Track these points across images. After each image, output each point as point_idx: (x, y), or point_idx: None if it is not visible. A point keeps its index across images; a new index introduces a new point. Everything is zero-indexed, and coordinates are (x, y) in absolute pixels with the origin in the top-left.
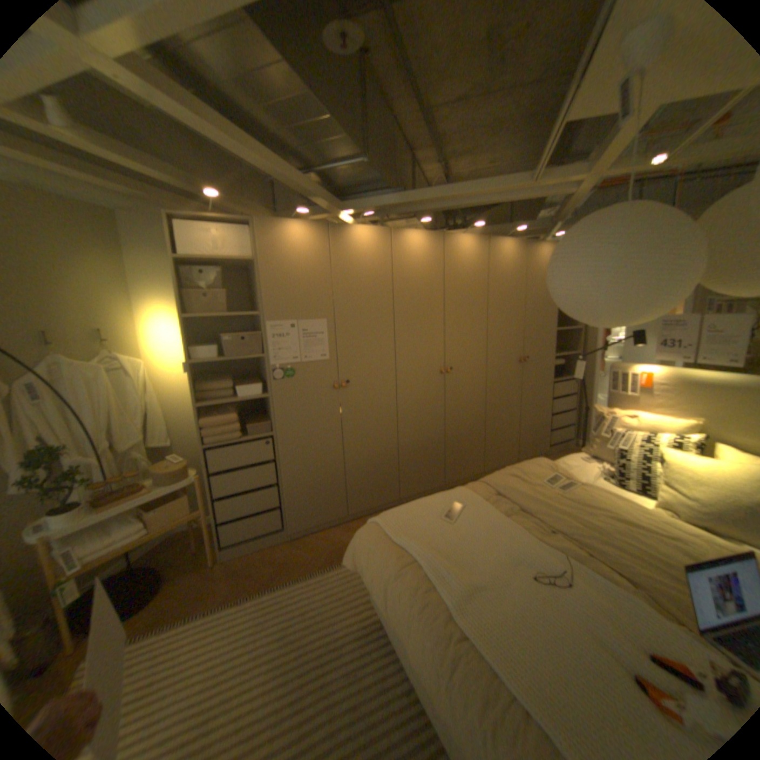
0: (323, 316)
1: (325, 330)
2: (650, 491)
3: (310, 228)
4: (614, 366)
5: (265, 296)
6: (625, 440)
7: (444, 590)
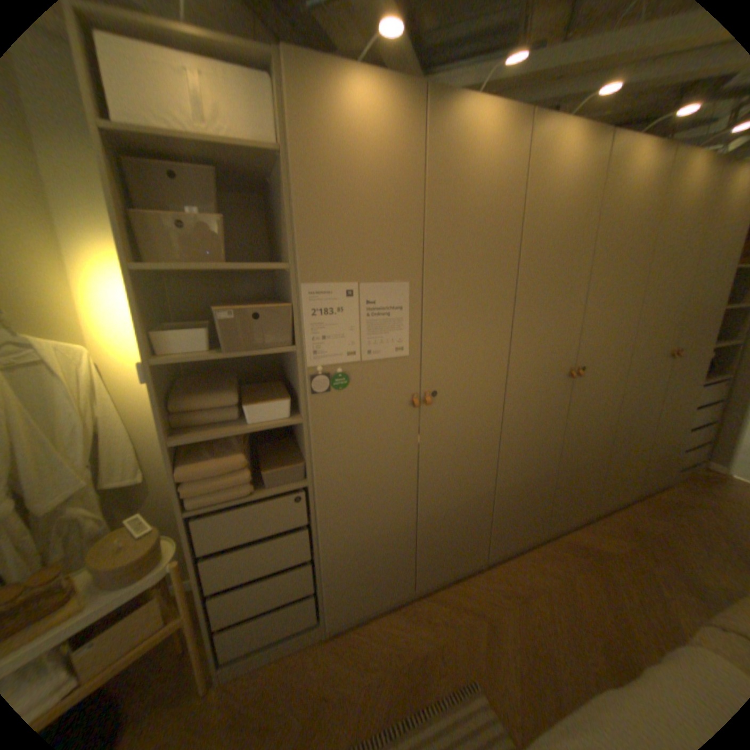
0: (405, 275)
1: (404, 301)
2: None
3: (393, 88)
4: None
5: (301, 230)
6: None
7: None
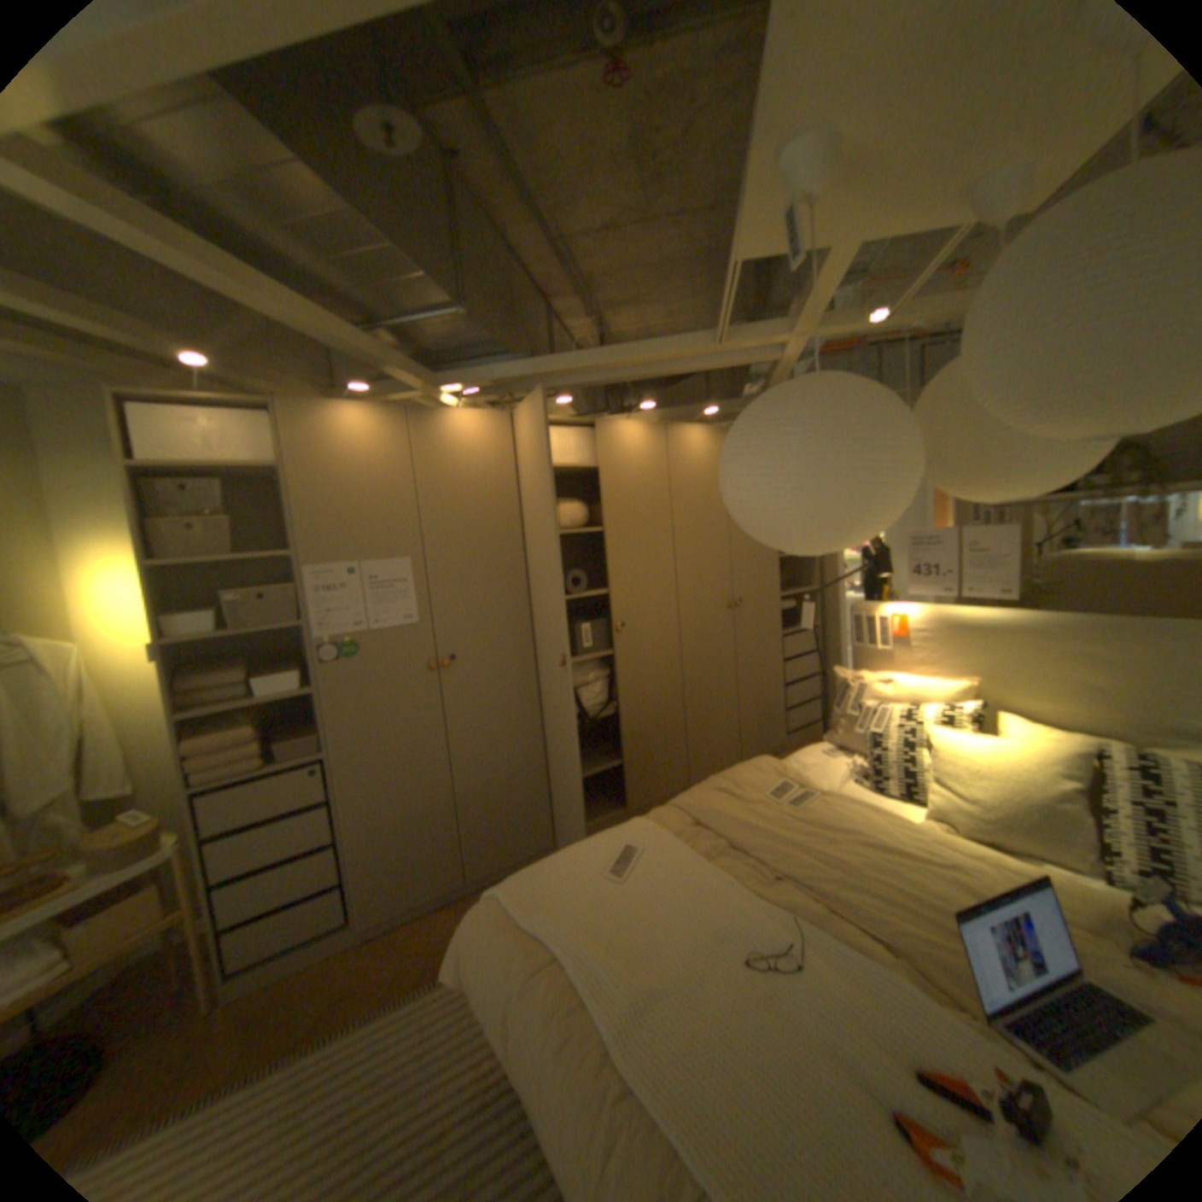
0: (404, 554)
1: (407, 576)
2: (916, 795)
3: (374, 415)
4: (854, 608)
5: (299, 525)
6: (876, 719)
7: (597, 1006)
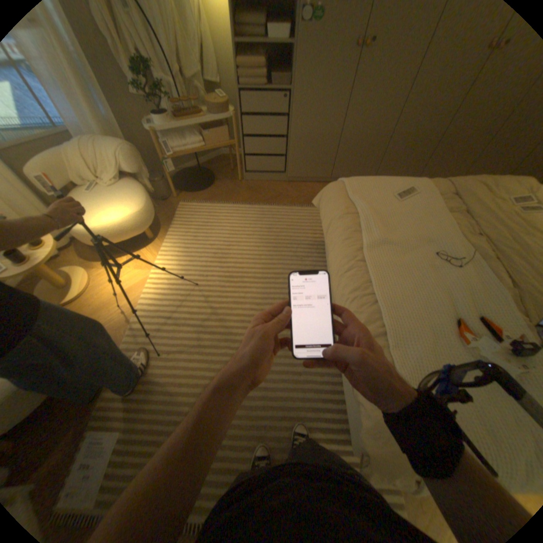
0: None
1: None
2: None
3: None
4: None
5: None
6: None
7: (366, 234)
